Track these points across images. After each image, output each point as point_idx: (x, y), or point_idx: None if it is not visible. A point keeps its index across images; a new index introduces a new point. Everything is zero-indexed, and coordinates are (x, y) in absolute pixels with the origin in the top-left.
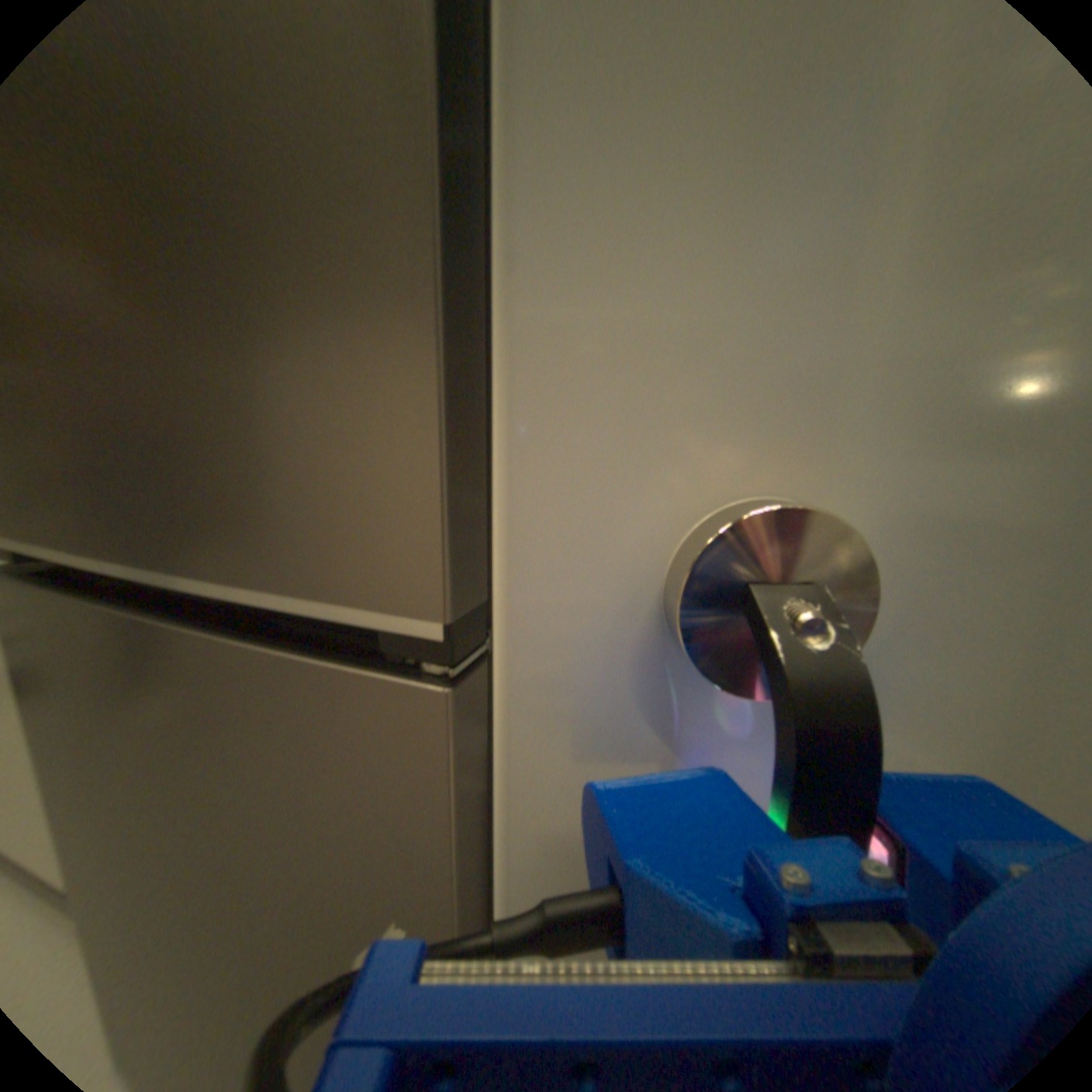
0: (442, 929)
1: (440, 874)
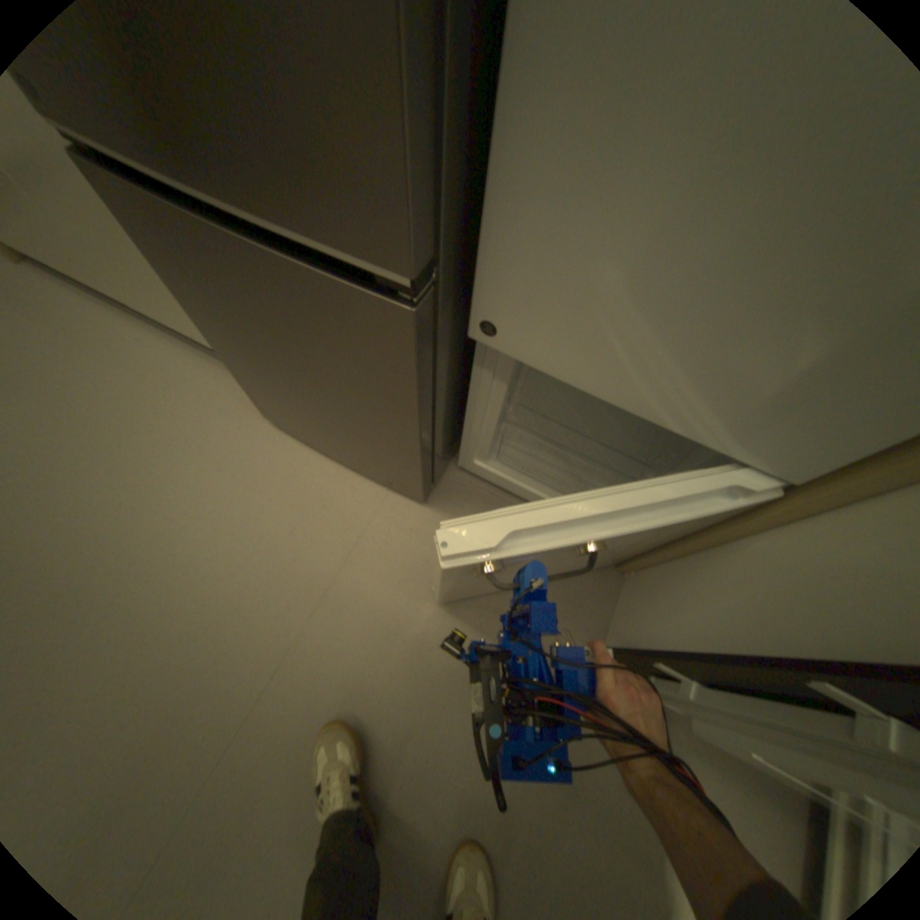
0: (407, 390)
1: (406, 372)
